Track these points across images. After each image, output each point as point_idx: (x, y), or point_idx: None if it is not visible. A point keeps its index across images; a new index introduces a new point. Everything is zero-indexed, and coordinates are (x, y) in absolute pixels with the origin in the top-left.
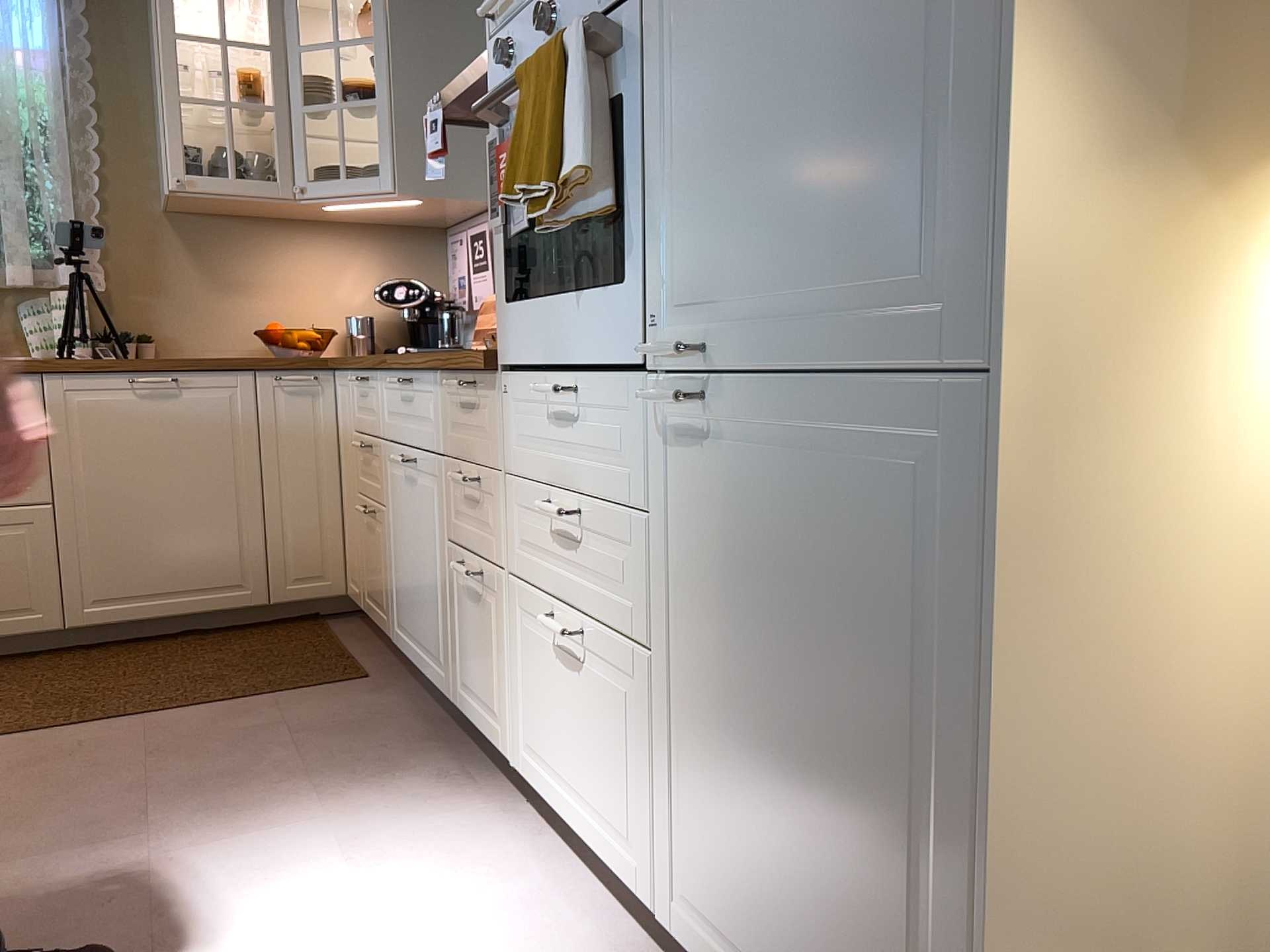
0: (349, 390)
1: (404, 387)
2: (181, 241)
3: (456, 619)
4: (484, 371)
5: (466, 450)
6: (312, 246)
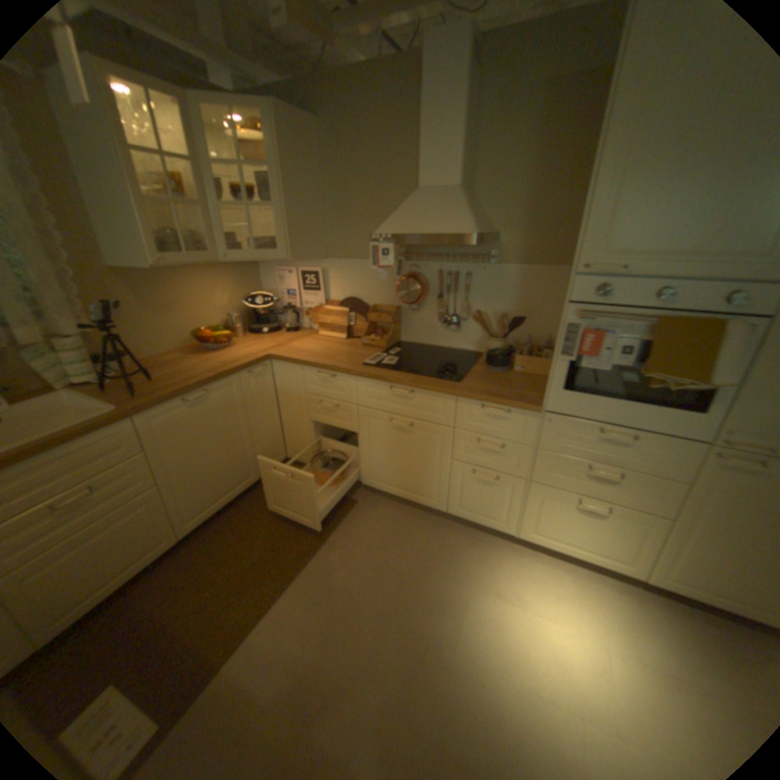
0: (298, 374)
1: (403, 393)
2: (120, 286)
3: (457, 486)
4: (532, 411)
5: (487, 431)
6: (196, 277)
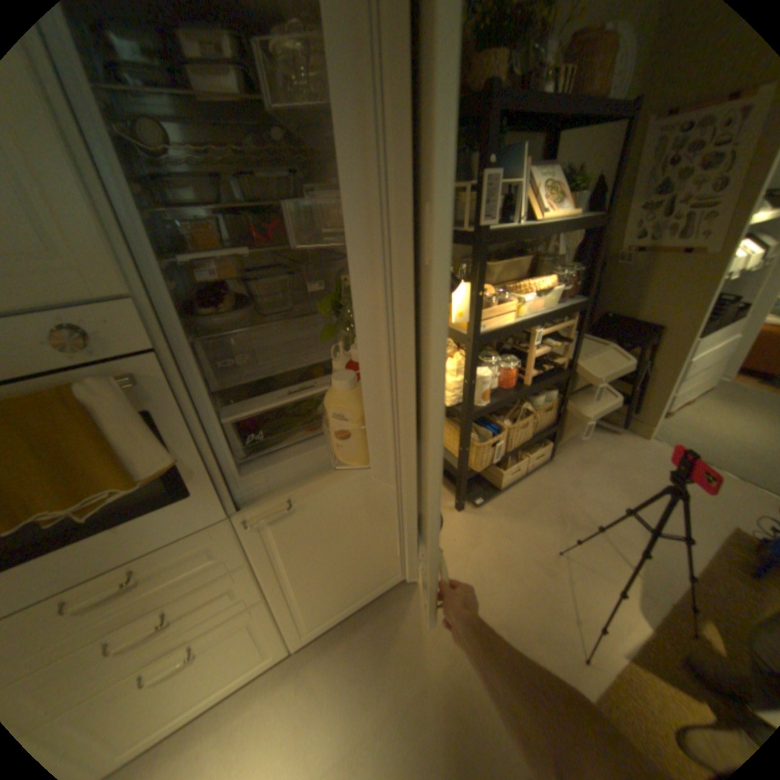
0: None
1: None
2: None
3: None
4: None
5: None
6: None
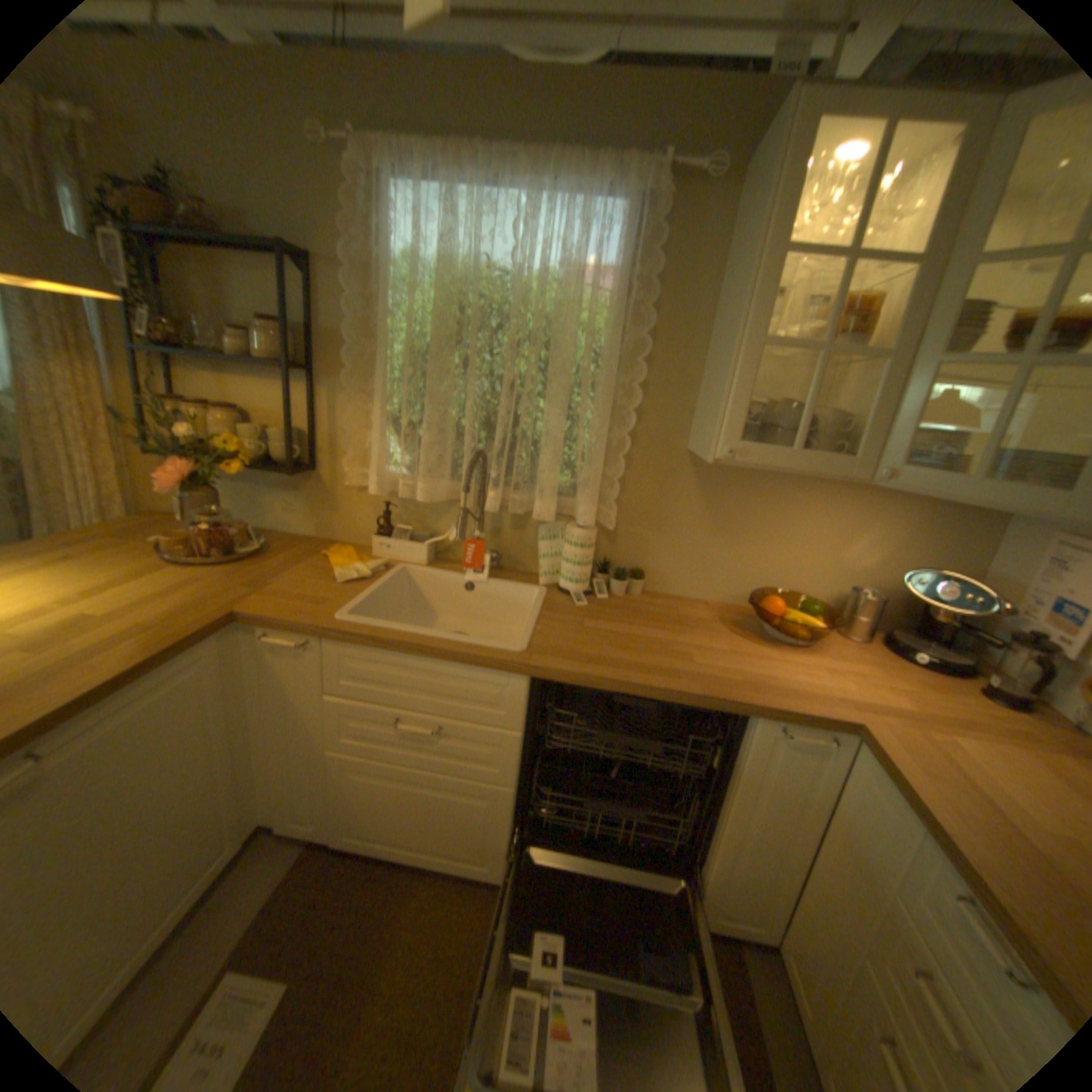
0: (913, 840)
1: None
2: (696, 480)
3: None
4: None
5: None
6: (837, 500)
